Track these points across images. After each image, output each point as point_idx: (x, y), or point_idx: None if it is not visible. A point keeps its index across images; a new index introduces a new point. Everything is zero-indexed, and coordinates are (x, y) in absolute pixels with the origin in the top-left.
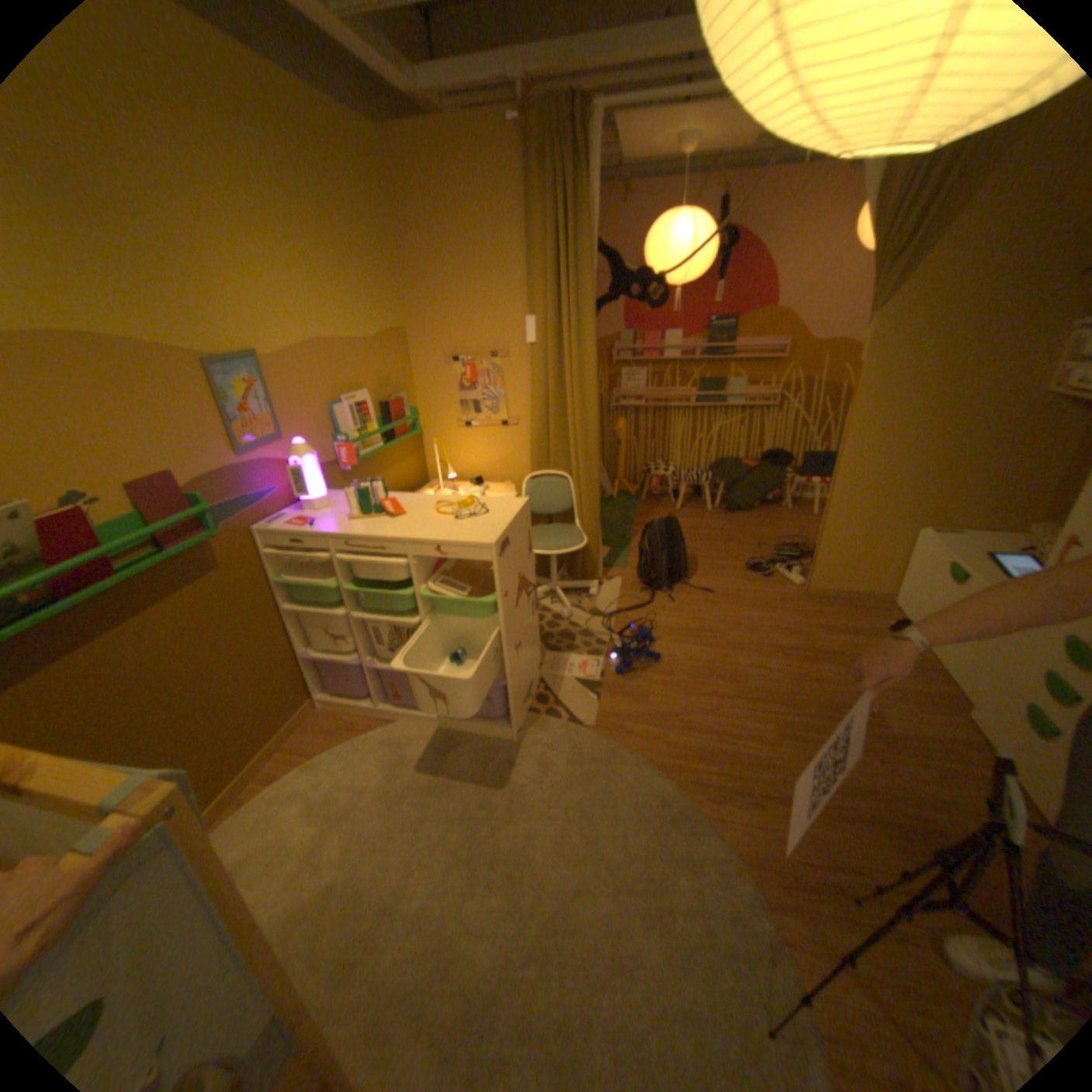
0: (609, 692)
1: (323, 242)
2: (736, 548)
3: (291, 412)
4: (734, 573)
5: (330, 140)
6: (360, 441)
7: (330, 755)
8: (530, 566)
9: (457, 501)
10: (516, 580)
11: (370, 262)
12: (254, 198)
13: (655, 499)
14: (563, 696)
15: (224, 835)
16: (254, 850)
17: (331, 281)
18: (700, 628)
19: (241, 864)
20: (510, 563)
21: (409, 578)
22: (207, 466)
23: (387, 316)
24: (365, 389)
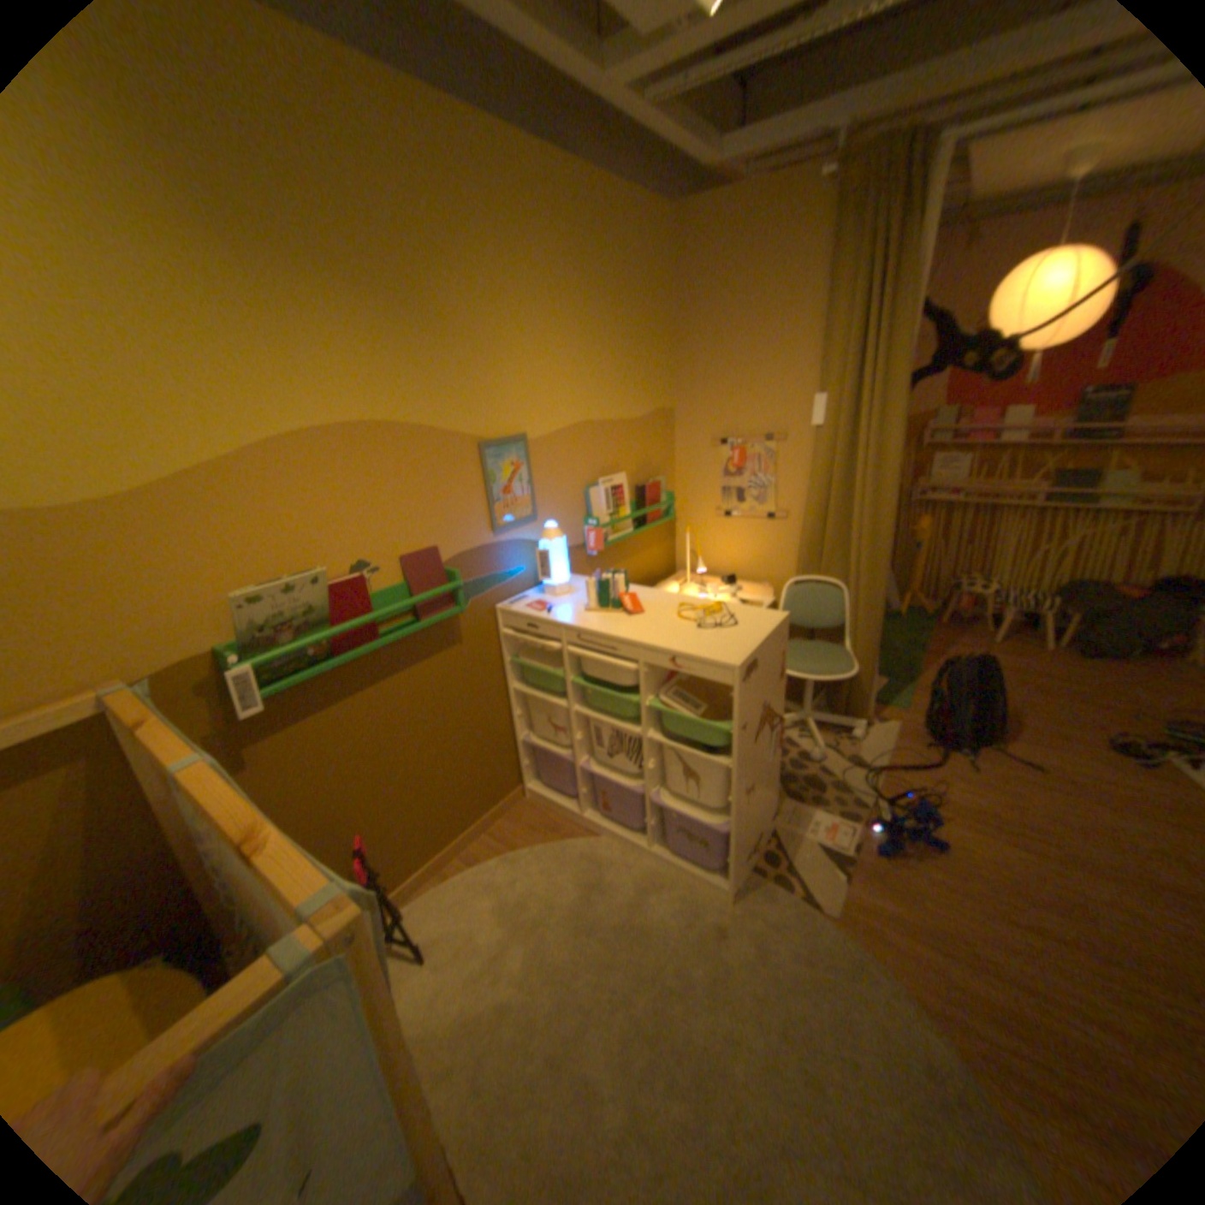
0: (866, 878)
1: (604, 325)
2: (1095, 713)
3: (549, 494)
4: (1088, 751)
5: (626, 225)
6: (609, 526)
7: (530, 854)
8: (780, 695)
9: (702, 604)
10: (759, 711)
11: (647, 342)
12: (548, 290)
13: (965, 623)
14: (800, 864)
15: (424, 907)
16: (446, 934)
17: (606, 363)
18: (1020, 822)
19: (432, 944)
20: (755, 690)
21: (637, 685)
22: (467, 544)
23: (657, 396)
24: (623, 472)
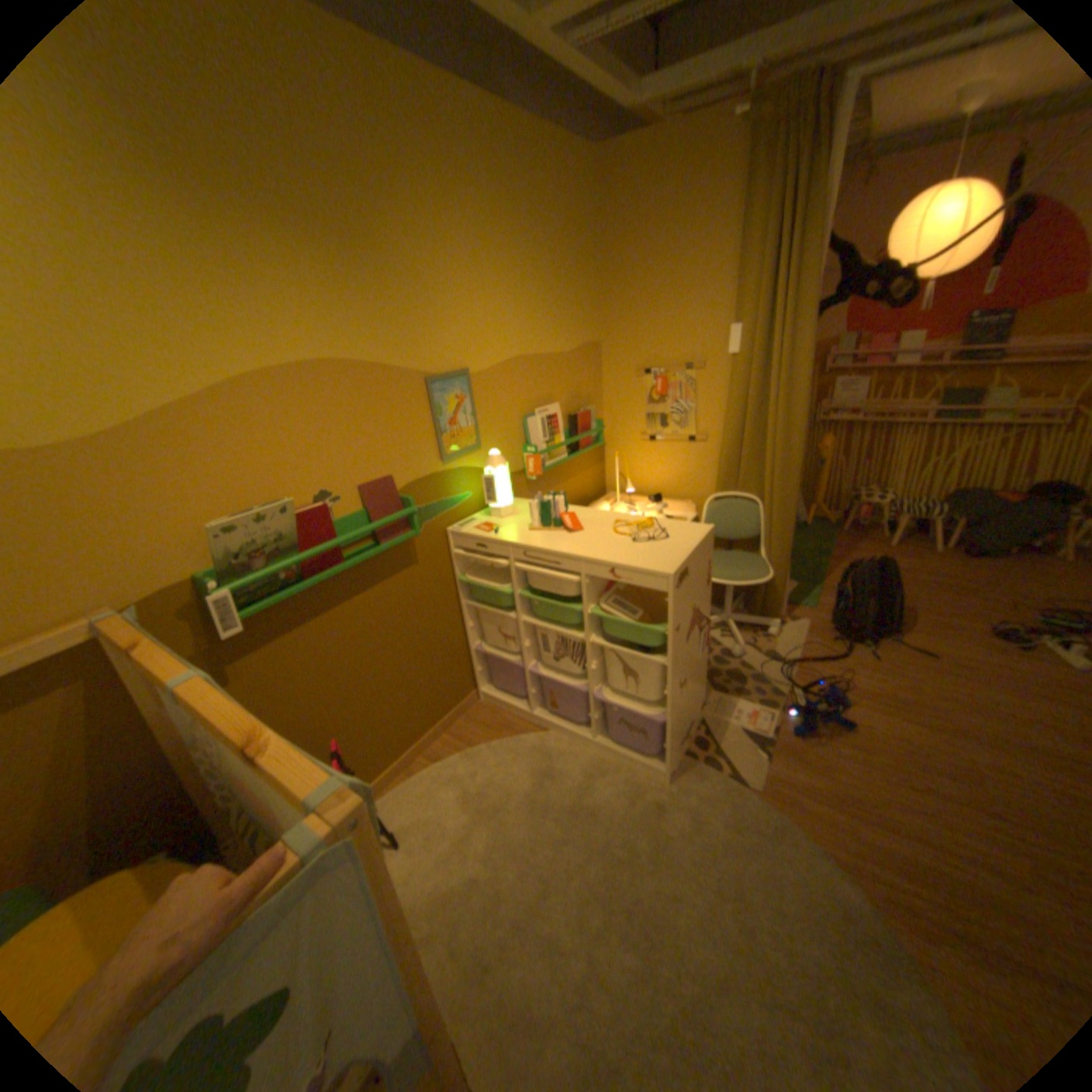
0: (785, 756)
1: (536, 264)
2: (980, 605)
3: (491, 424)
4: (974, 638)
5: (553, 166)
6: (547, 452)
7: (487, 748)
8: (707, 599)
9: (635, 520)
10: (690, 614)
11: (576, 278)
12: (483, 230)
13: (864, 530)
14: (727, 746)
15: (396, 799)
16: (417, 821)
17: (539, 300)
18: (917, 702)
19: (406, 831)
20: (686, 595)
21: (579, 595)
22: (419, 473)
23: (586, 330)
24: (557, 401)
